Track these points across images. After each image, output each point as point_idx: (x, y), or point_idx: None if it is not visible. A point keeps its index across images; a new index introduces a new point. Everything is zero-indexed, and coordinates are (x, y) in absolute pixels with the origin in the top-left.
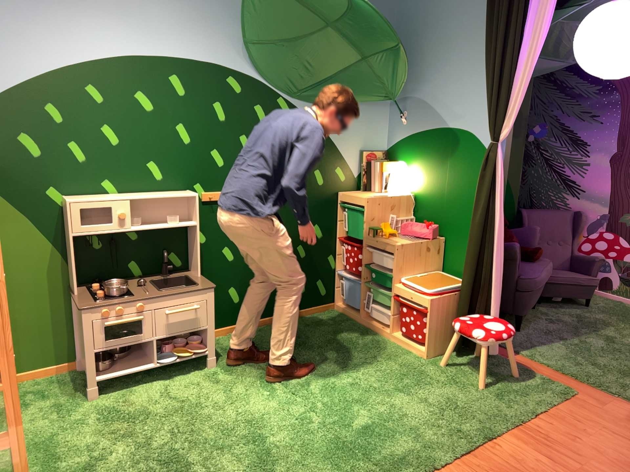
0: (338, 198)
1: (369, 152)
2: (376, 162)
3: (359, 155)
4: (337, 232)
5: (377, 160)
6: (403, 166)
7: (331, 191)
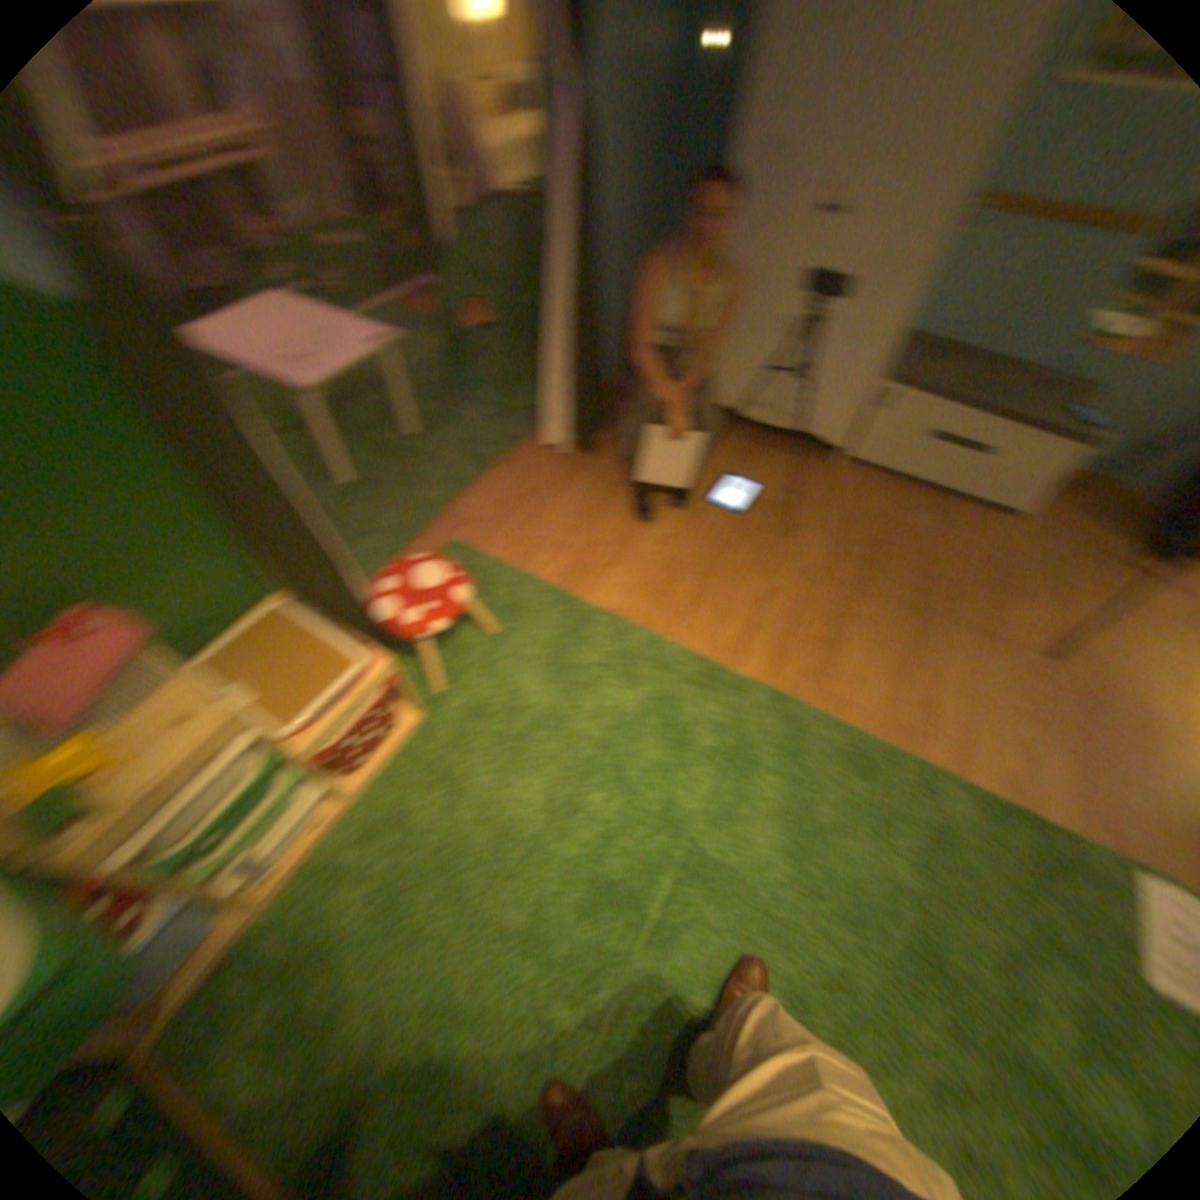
0: None
1: None
2: None
3: None
4: None
5: None
6: None
7: None
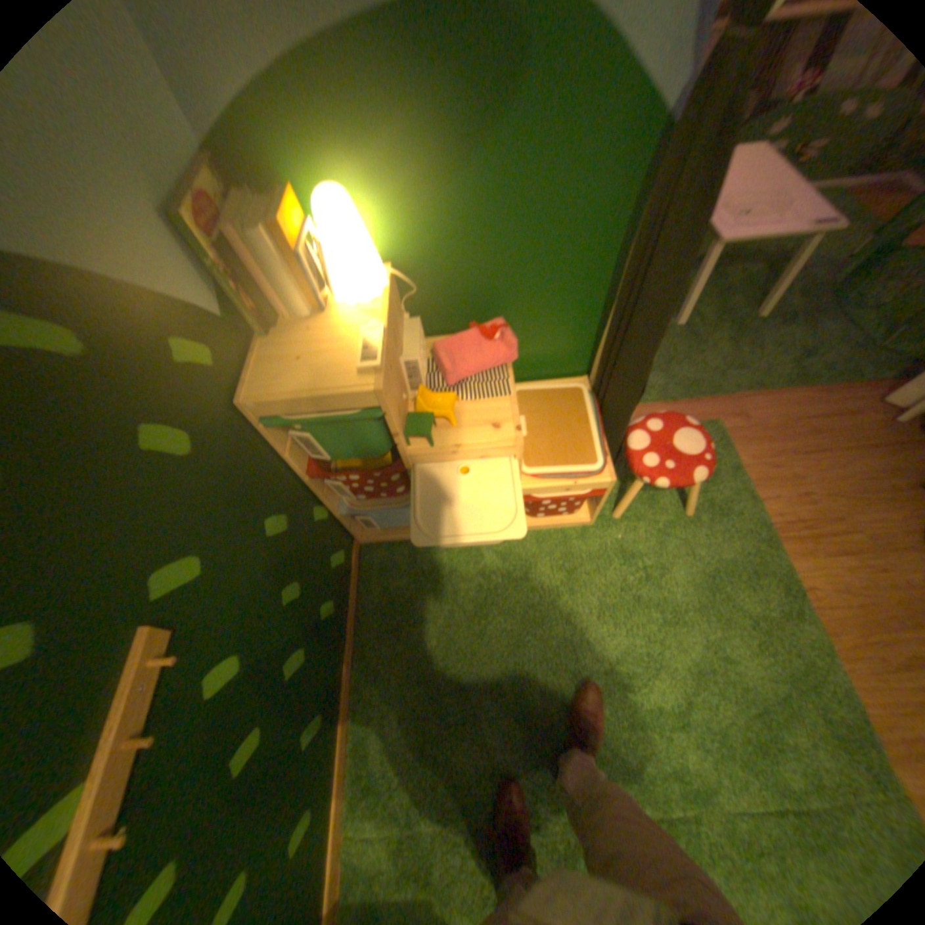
0: (244, 416)
1: (188, 195)
2: (241, 225)
3: (174, 233)
4: (293, 471)
5: (222, 207)
6: (344, 201)
7: (221, 424)
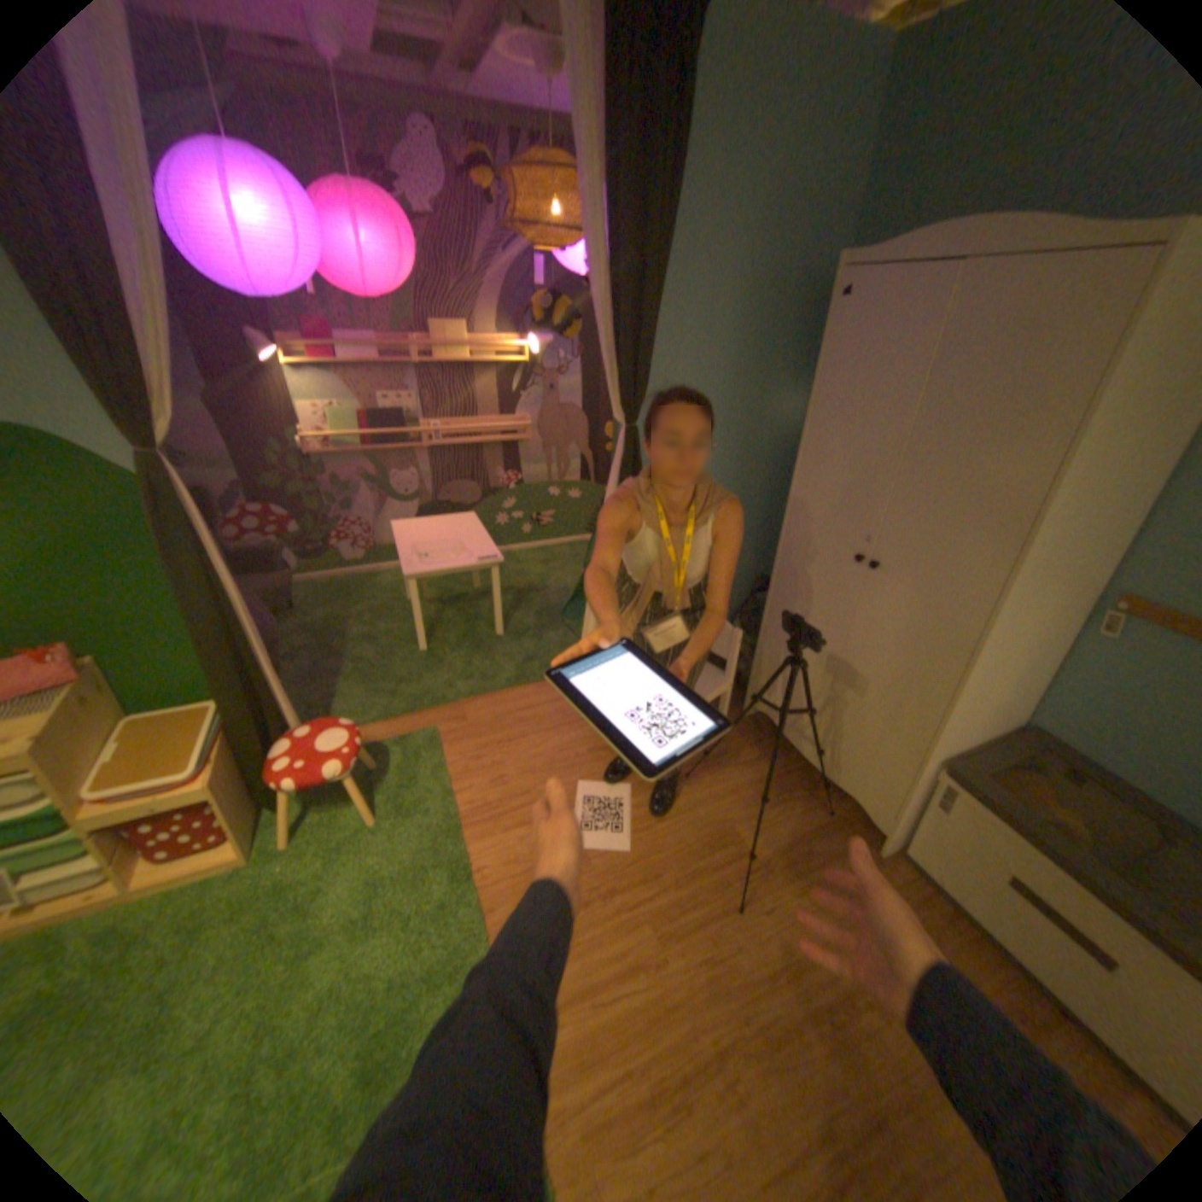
0: None
1: None
2: None
3: None
4: None
5: None
6: None
7: None
